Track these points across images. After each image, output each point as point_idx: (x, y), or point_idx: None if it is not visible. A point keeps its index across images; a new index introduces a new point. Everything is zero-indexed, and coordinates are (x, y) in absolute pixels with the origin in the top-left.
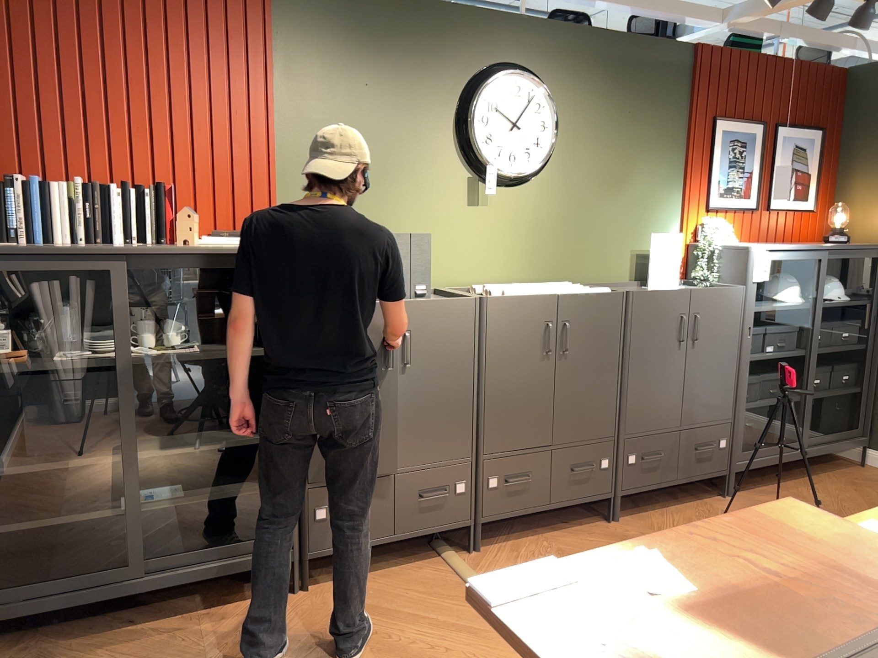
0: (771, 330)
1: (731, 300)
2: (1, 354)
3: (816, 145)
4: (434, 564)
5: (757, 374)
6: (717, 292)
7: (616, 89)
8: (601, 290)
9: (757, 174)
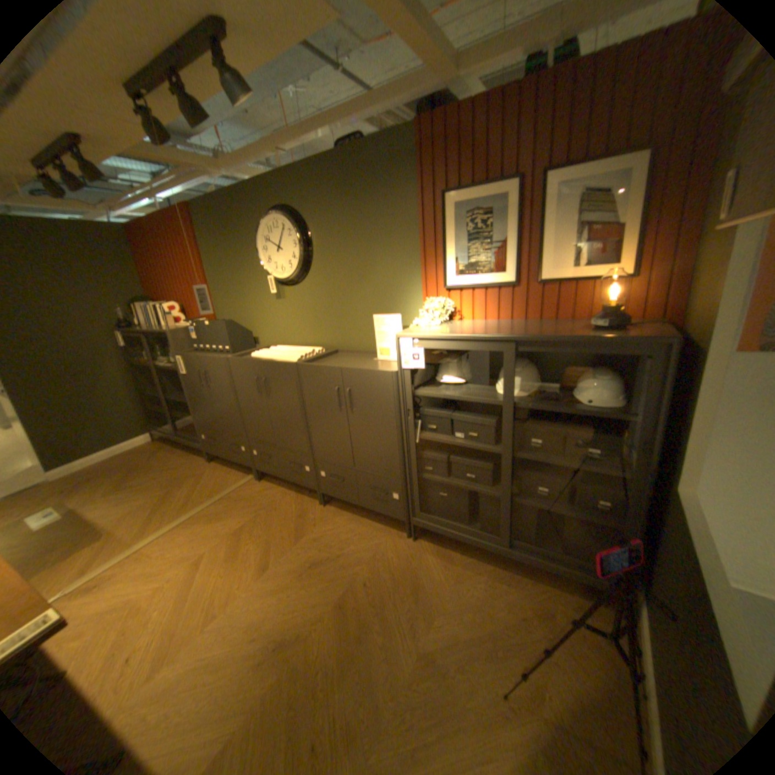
0: (458, 417)
1: (380, 382)
2: (140, 360)
3: (638, 175)
4: (243, 477)
5: (453, 454)
6: (365, 373)
7: (346, 197)
8: (292, 360)
9: (512, 241)
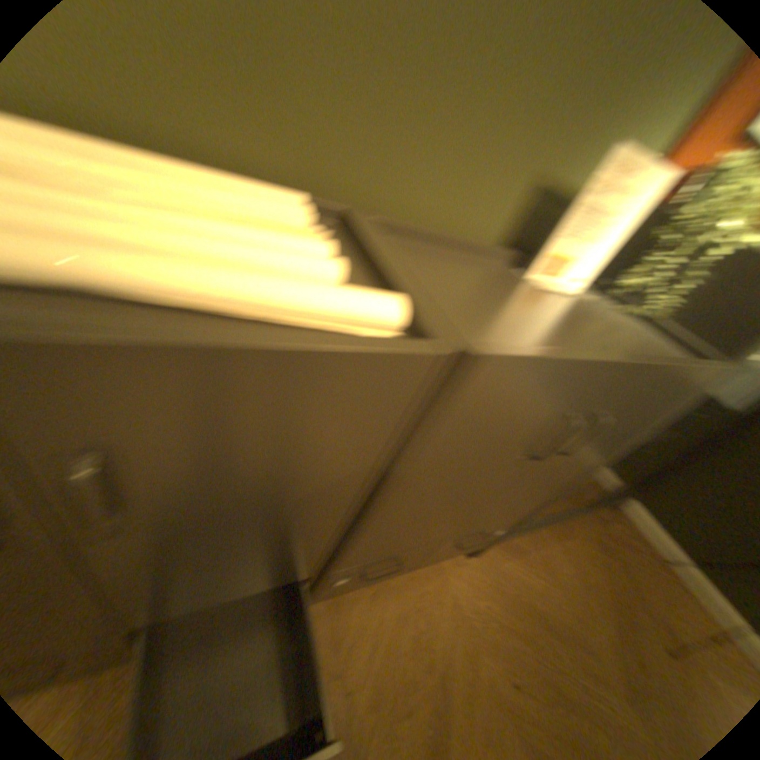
0: None
1: (687, 390)
2: None
3: None
4: None
5: None
6: (684, 374)
7: None
8: (364, 307)
9: None
